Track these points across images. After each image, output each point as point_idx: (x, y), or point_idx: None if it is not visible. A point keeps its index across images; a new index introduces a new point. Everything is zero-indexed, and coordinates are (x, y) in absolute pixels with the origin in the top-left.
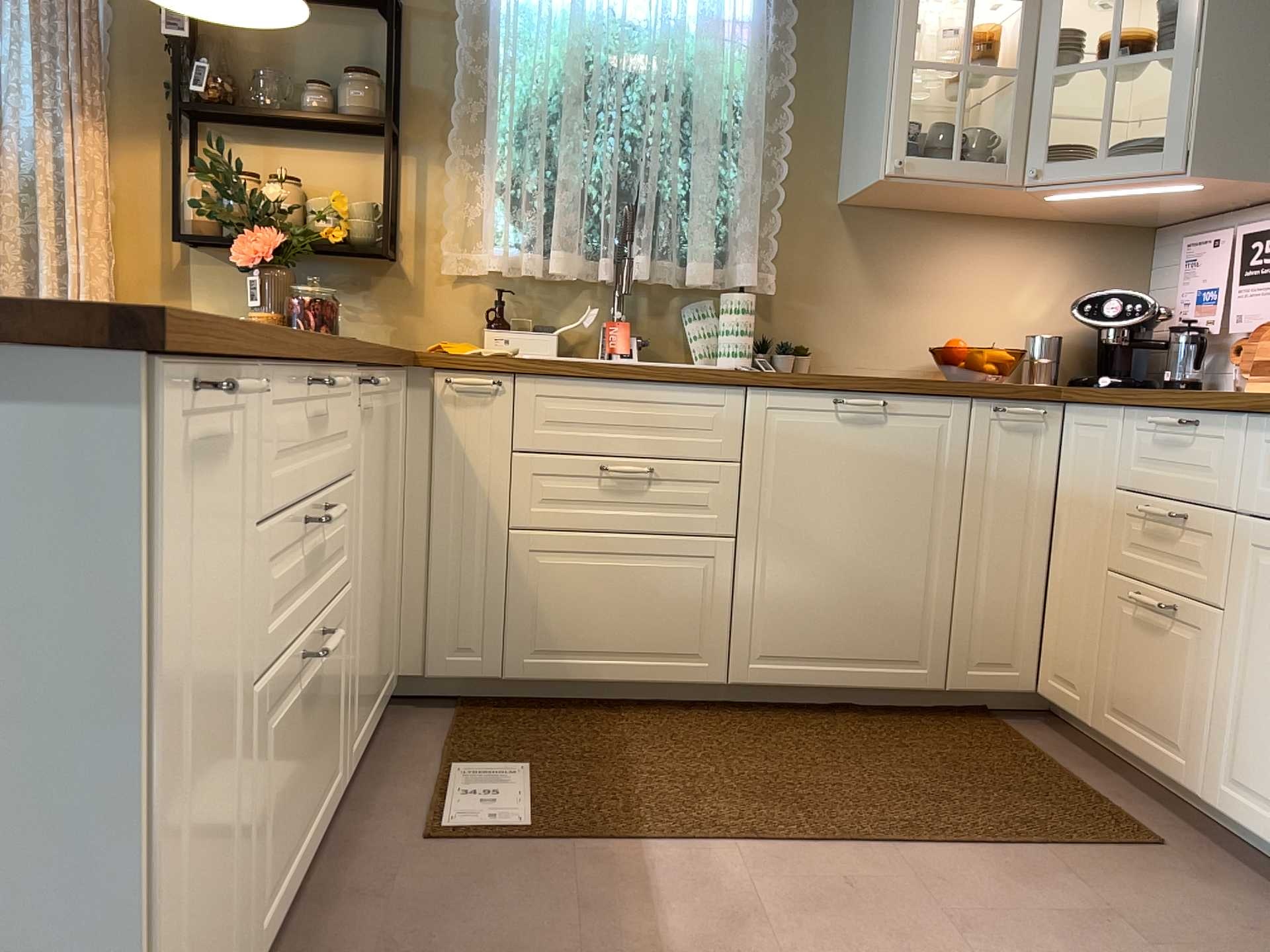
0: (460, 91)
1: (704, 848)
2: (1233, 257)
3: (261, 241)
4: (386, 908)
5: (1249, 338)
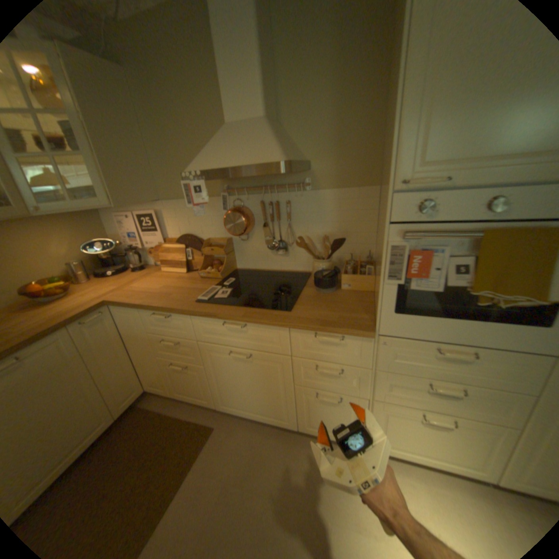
0: None
1: None
2: (135, 222)
3: None
4: None
5: (151, 247)
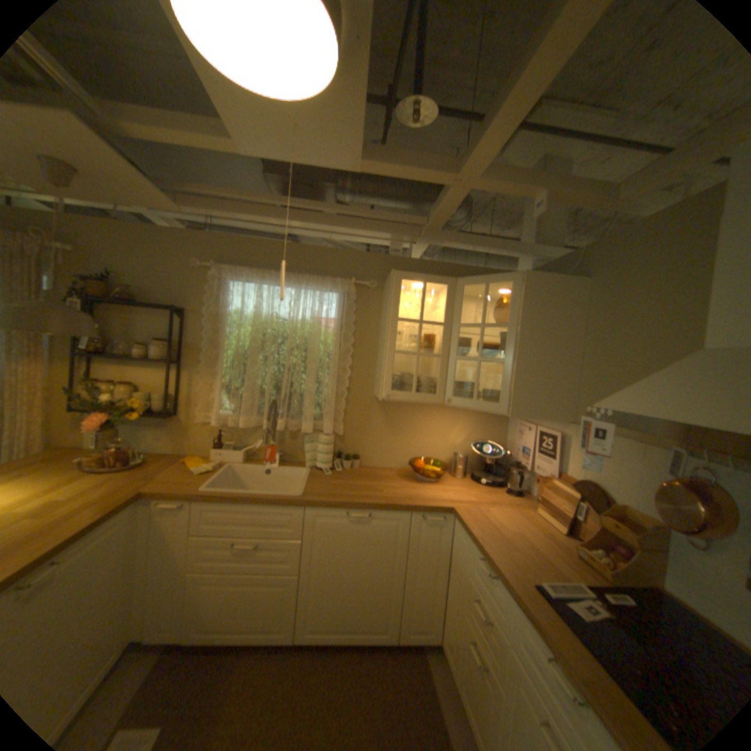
0: (205, 345)
1: None
2: (536, 439)
3: (93, 421)
4: None
5: (543, 476)
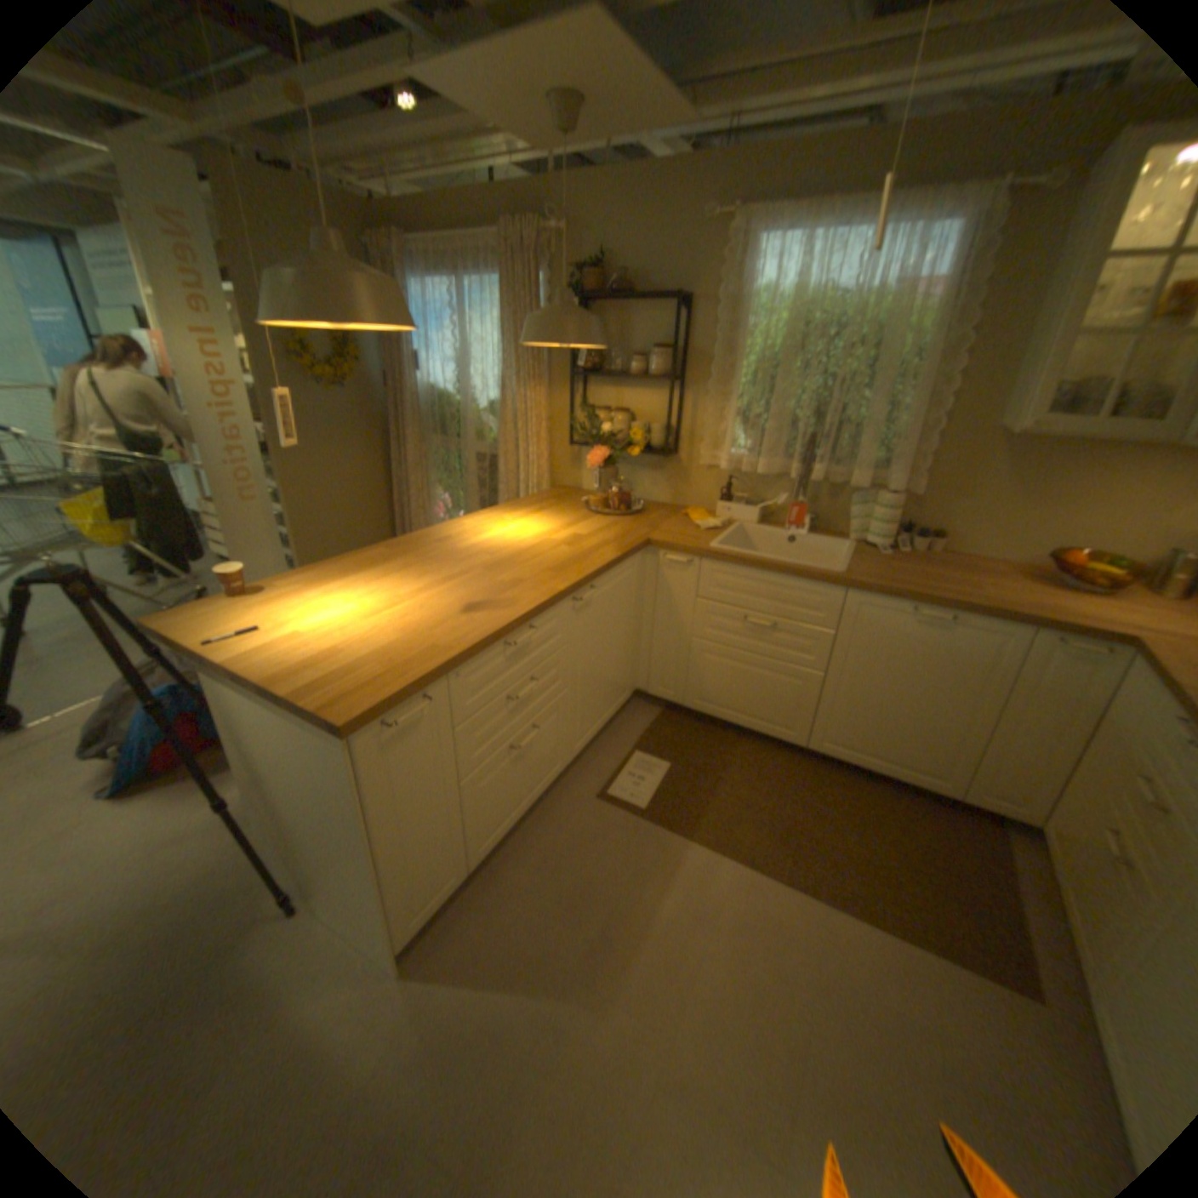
0: (718, 350)
1: (721, 860)
2: None
3: (596, 456)
4: (562, 832)
5: None
